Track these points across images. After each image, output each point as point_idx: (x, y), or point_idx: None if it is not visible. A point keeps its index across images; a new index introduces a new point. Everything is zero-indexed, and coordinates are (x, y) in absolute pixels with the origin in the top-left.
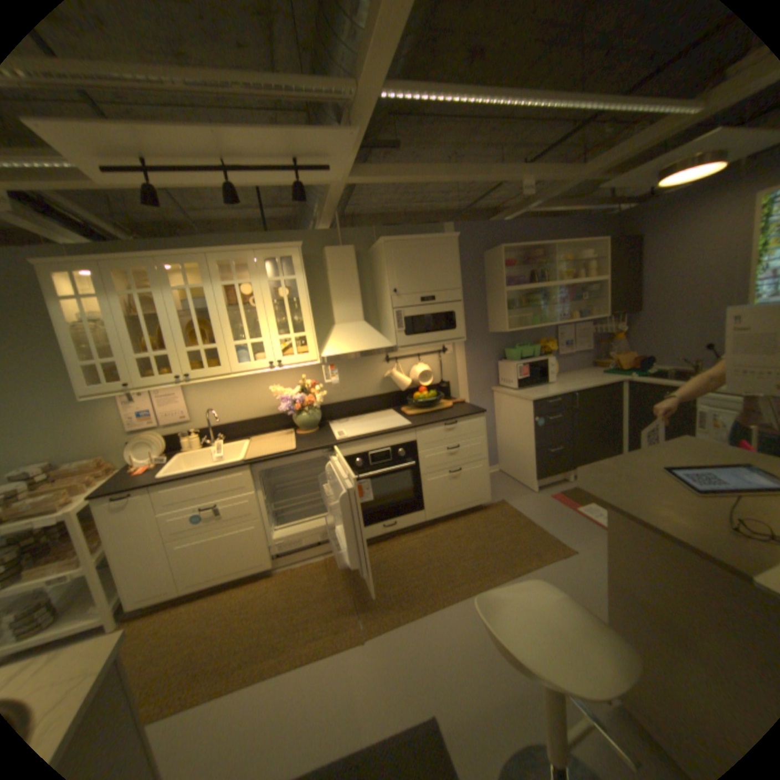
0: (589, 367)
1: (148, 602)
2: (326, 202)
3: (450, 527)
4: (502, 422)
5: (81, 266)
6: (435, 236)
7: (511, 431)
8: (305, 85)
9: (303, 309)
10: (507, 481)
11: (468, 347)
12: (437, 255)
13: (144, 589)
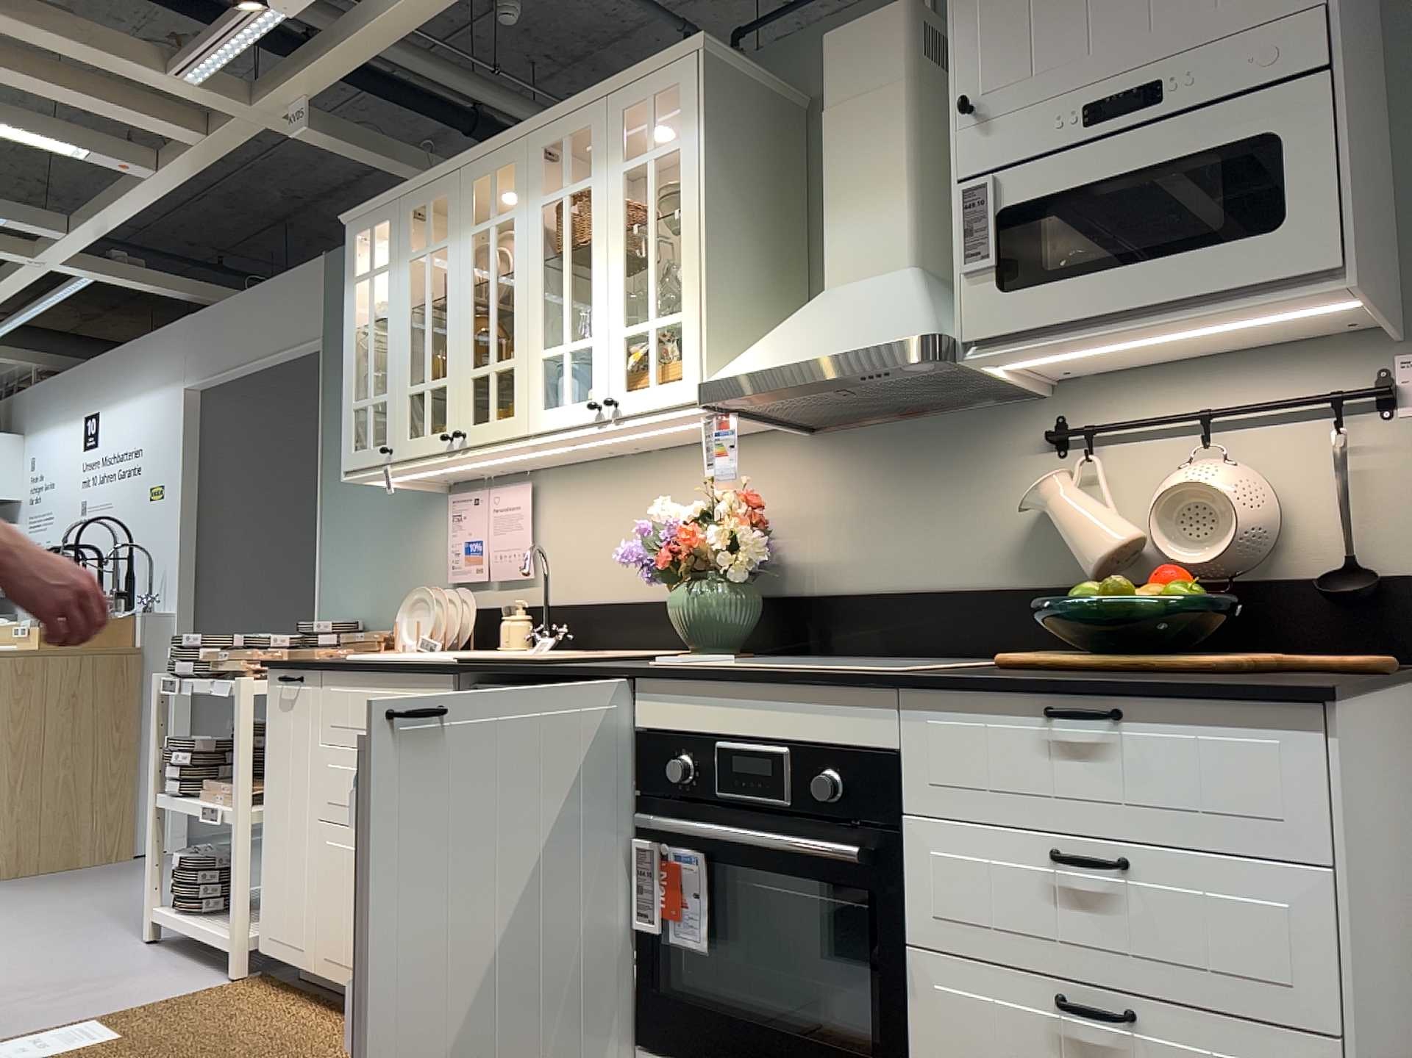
0: None
1: (281, 950)
2: None
3: None
4: None
5: (383, 214)
6: None
7: None
8: None
9: (683, 238)
10: None
11: None
12: None
13: (281, 913)
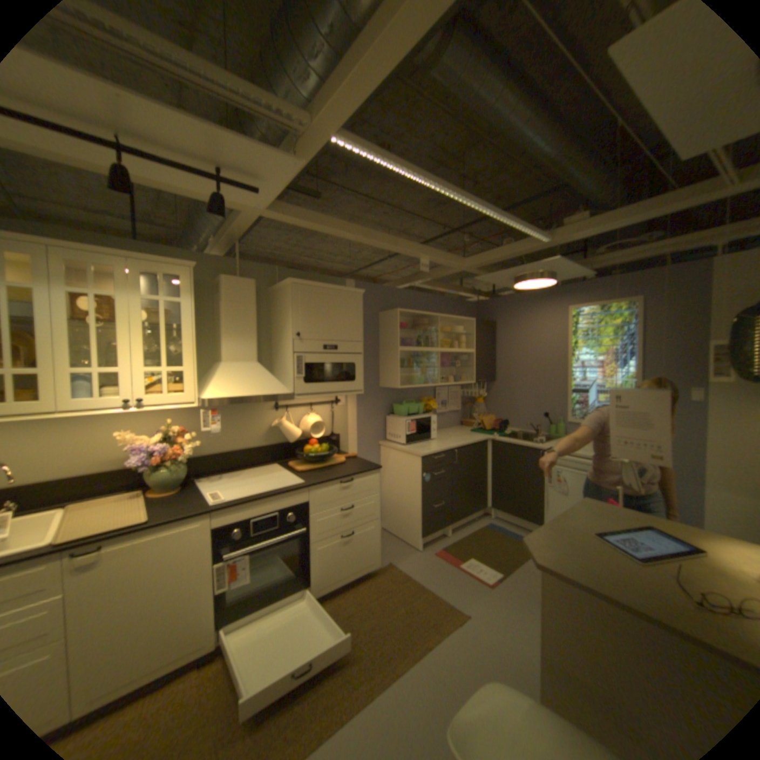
0: (457, 425)
1: None
2: (231, 228)
3: (338, 604)
4: (387, 477)
5: None
6: (343, 288)
7: (397, 486)
8: (257, 95)
9: (186, 339)
10: (391, 540)
11: (360, 399)
12: (343, 306)
13: None
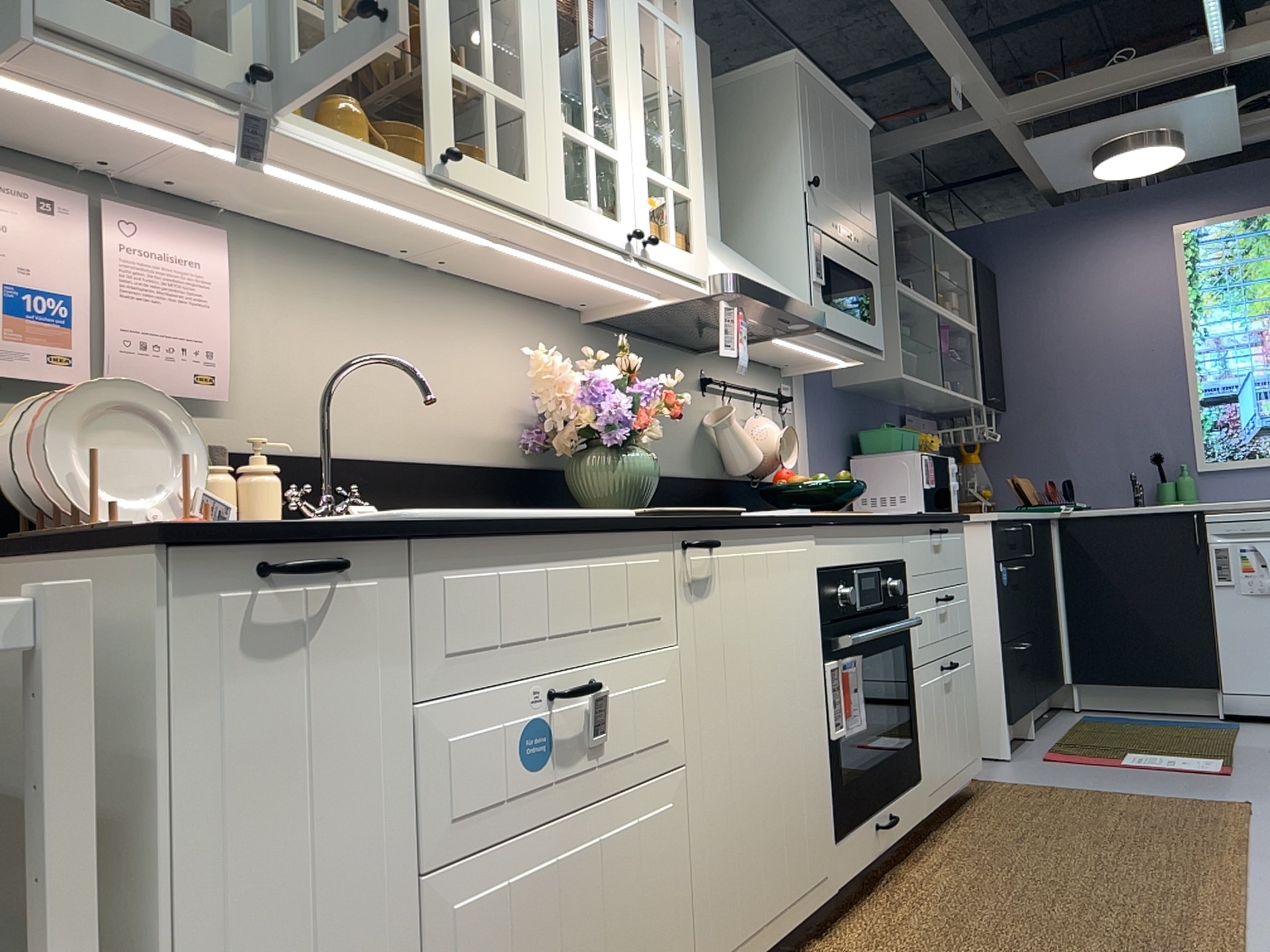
0: None
1: None
2: None
3: (964, 831)
4: None
5: None
6: (852, 106)
7: None
8: None
9: (691, 125)
10: None
11: (812, 407)
12: (853, 147)
13: None
